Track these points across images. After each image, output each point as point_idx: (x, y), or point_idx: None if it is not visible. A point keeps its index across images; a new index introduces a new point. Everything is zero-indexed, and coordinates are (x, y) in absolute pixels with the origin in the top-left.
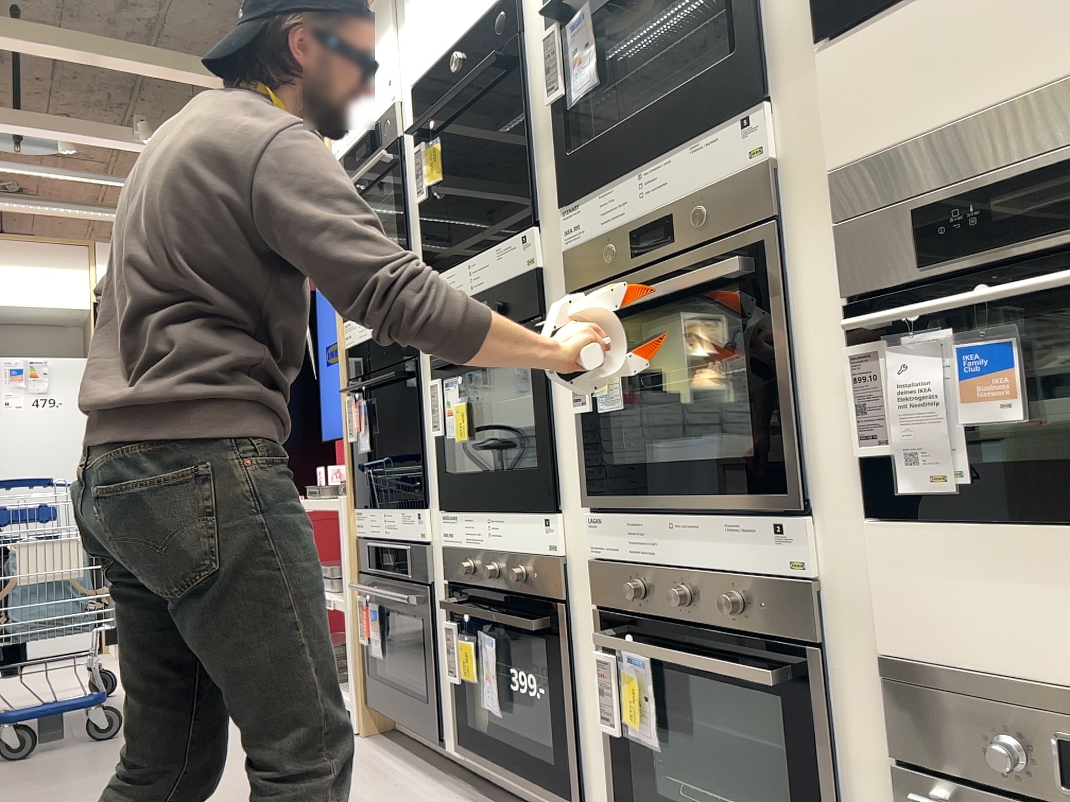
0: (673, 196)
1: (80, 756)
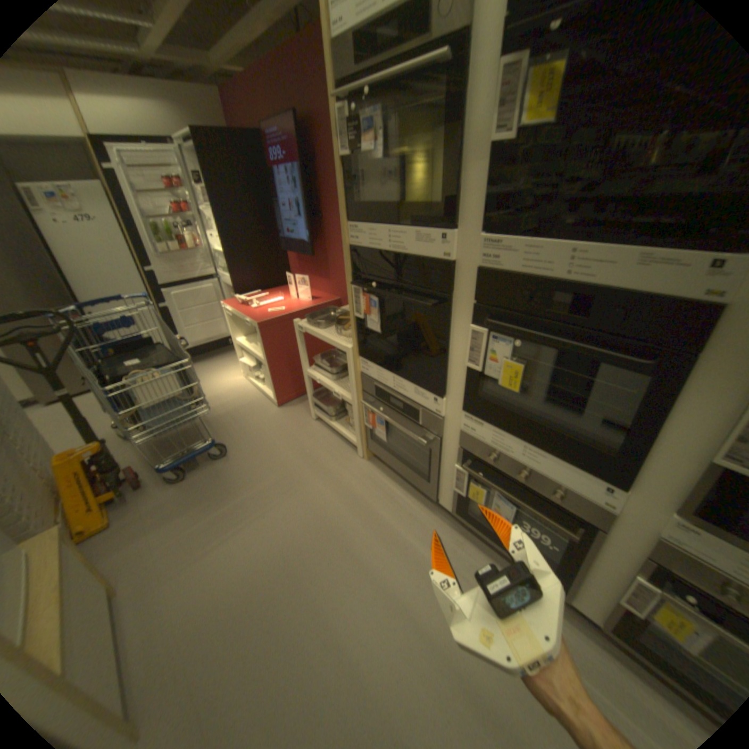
0: None
1: (214, 477)
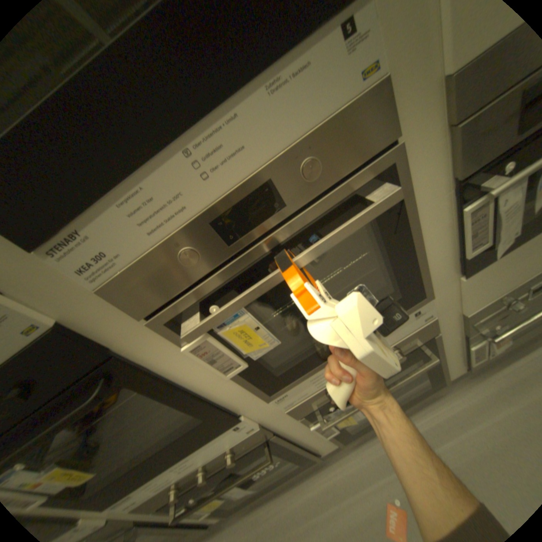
0: (260, 157)
1: None
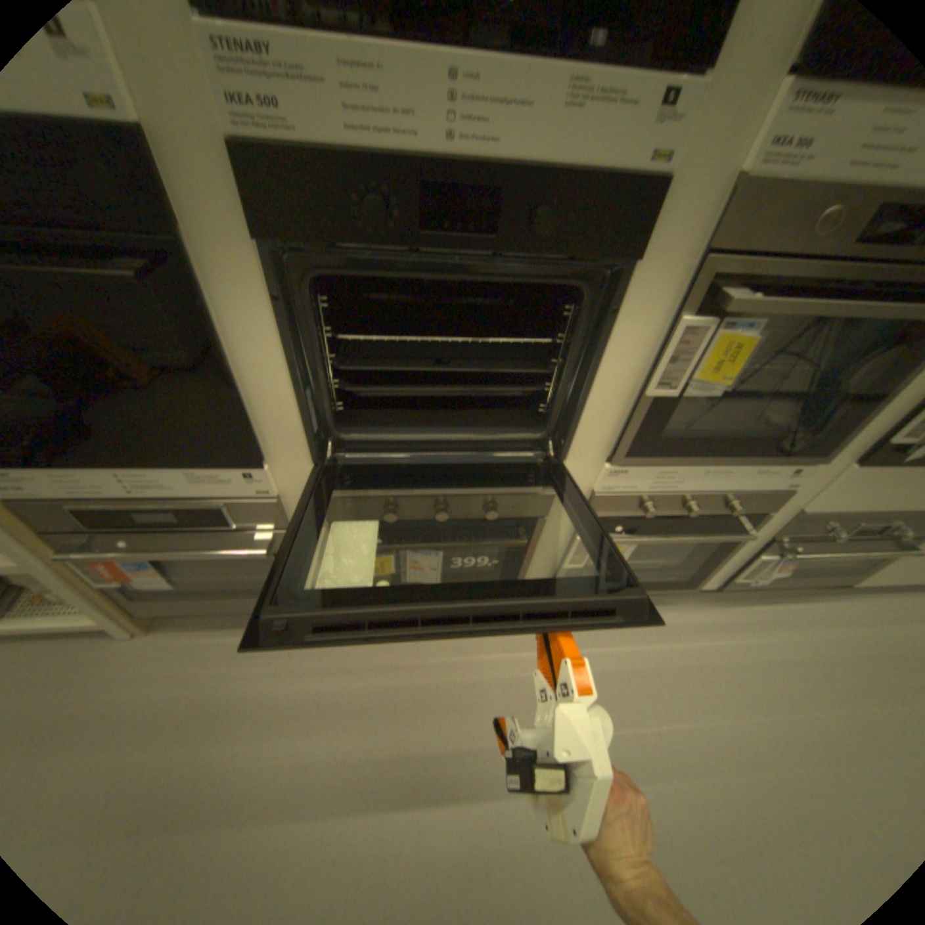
0: None
1: None
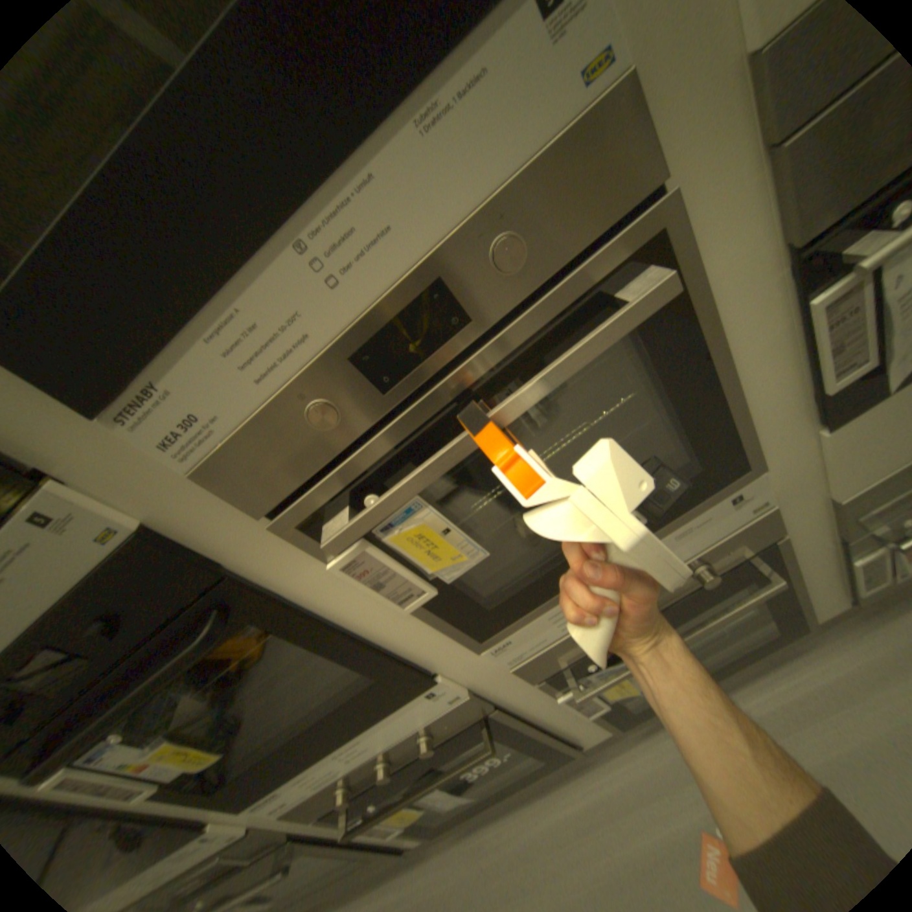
0: (419, 241)
1: None
